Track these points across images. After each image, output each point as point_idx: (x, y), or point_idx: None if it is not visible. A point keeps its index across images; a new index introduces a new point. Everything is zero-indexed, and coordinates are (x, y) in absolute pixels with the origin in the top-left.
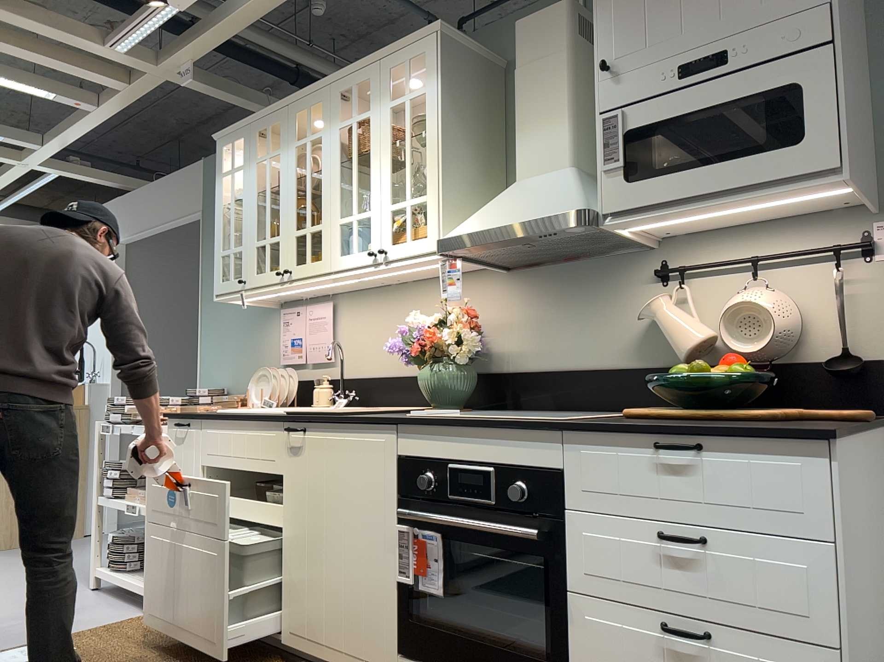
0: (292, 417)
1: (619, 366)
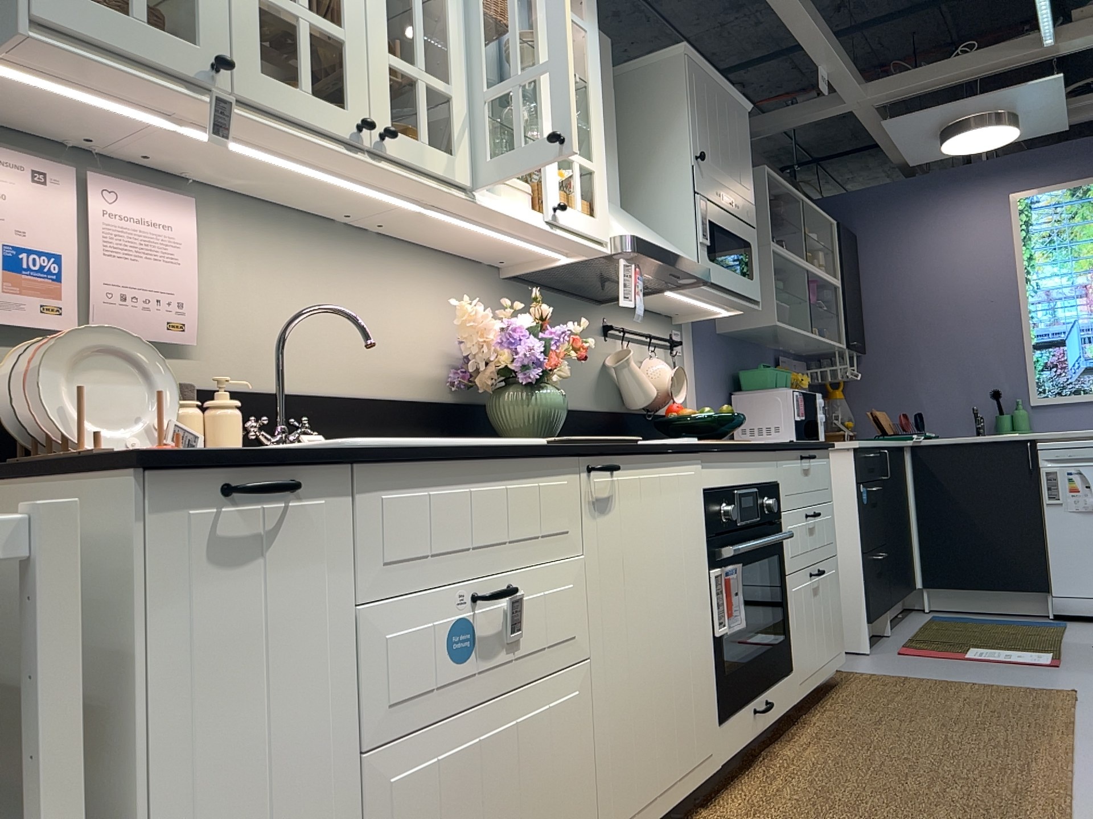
0: (599, 447)
1: (589, 408)
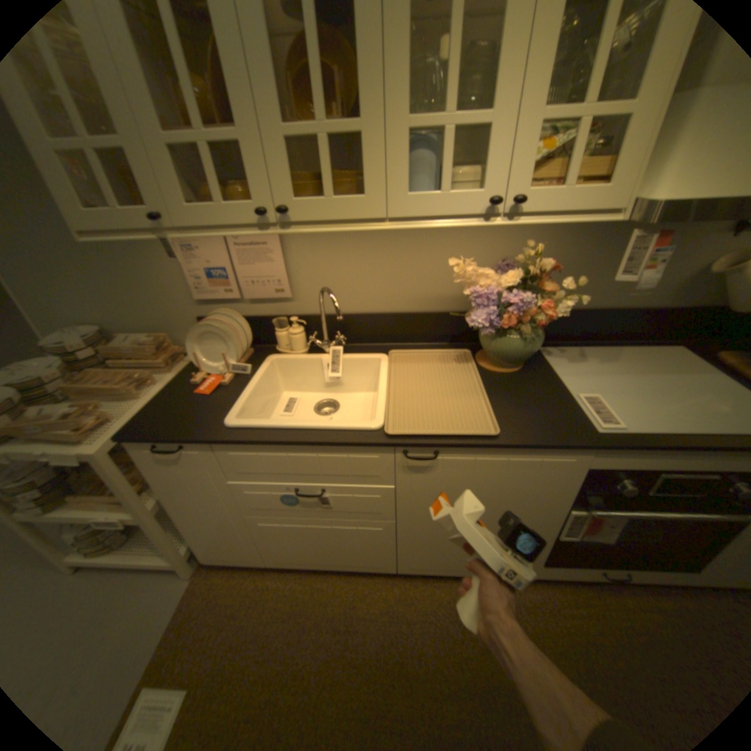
0: (417, 444)
1: (655, 306)
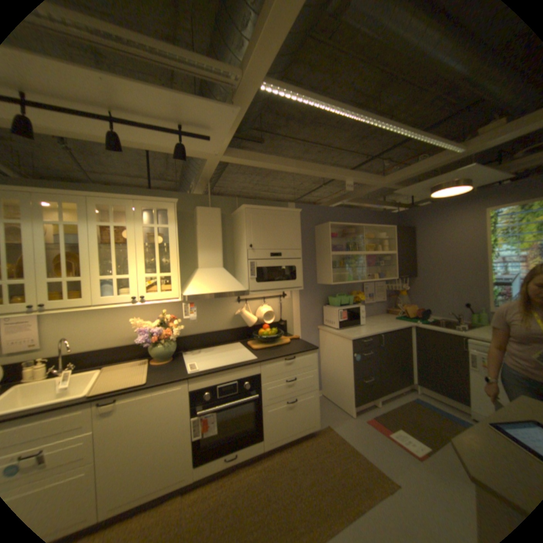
0: (103, 397)
1: (225, 329)
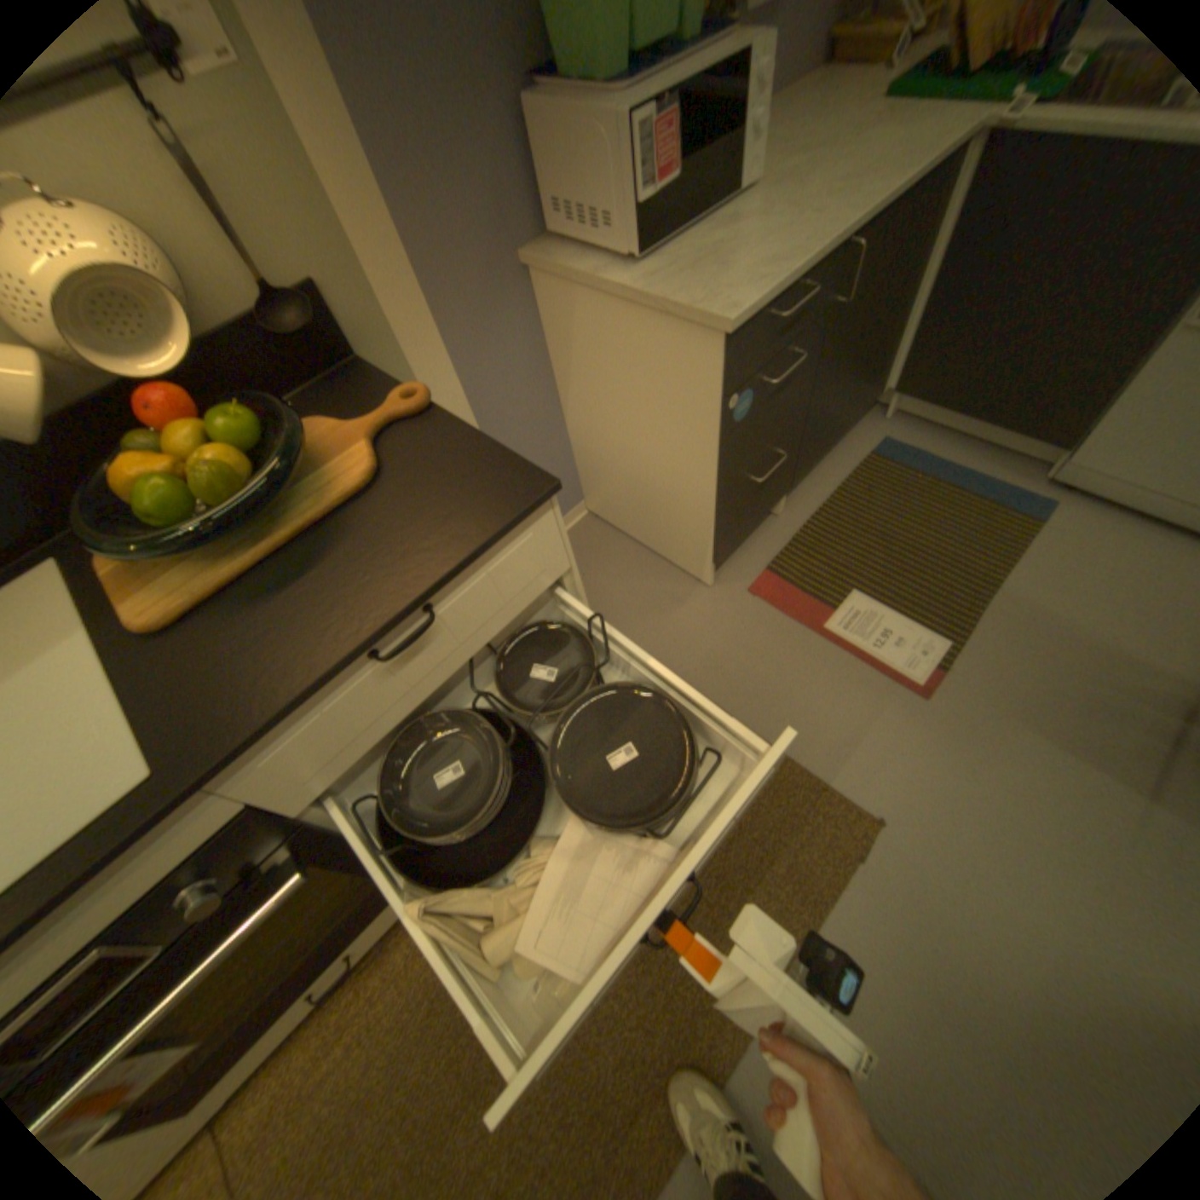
0: None
1: None
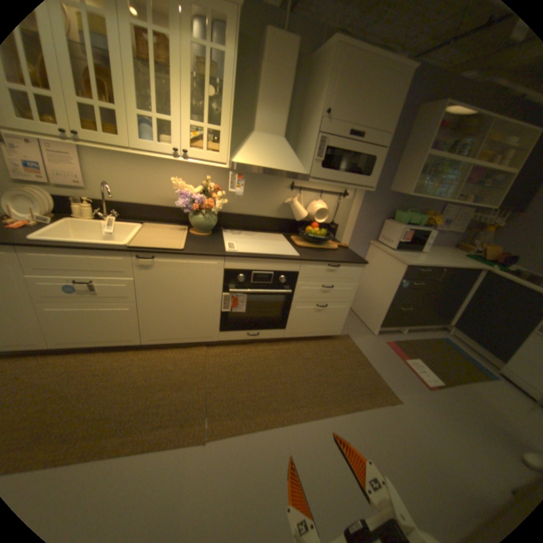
0: (143, 250)
1: (270, 216)
